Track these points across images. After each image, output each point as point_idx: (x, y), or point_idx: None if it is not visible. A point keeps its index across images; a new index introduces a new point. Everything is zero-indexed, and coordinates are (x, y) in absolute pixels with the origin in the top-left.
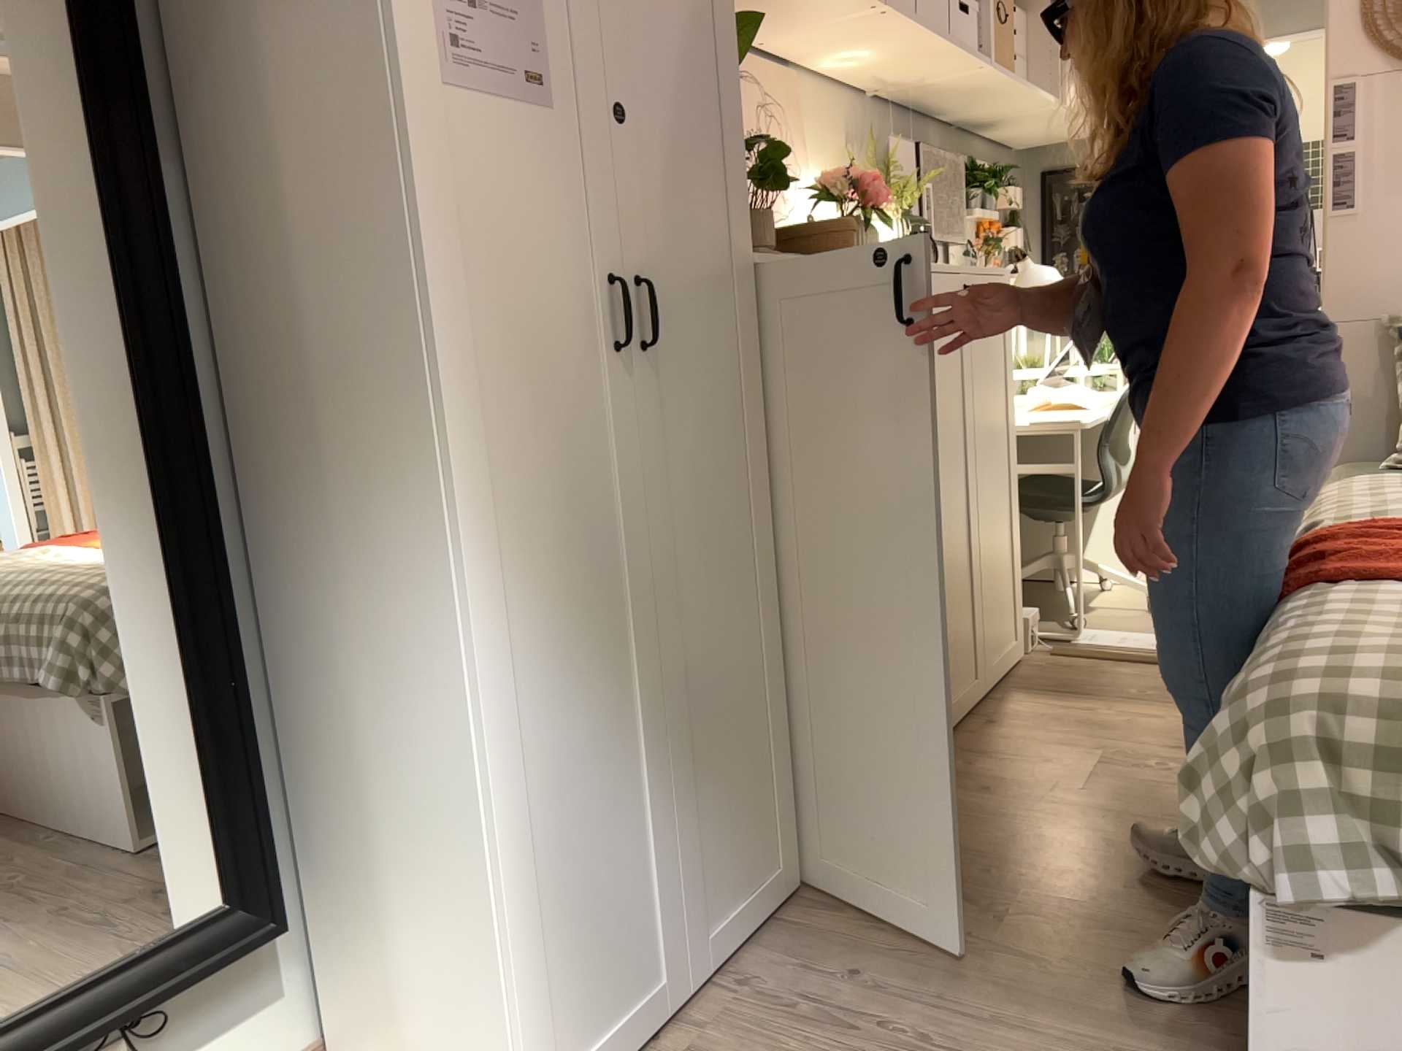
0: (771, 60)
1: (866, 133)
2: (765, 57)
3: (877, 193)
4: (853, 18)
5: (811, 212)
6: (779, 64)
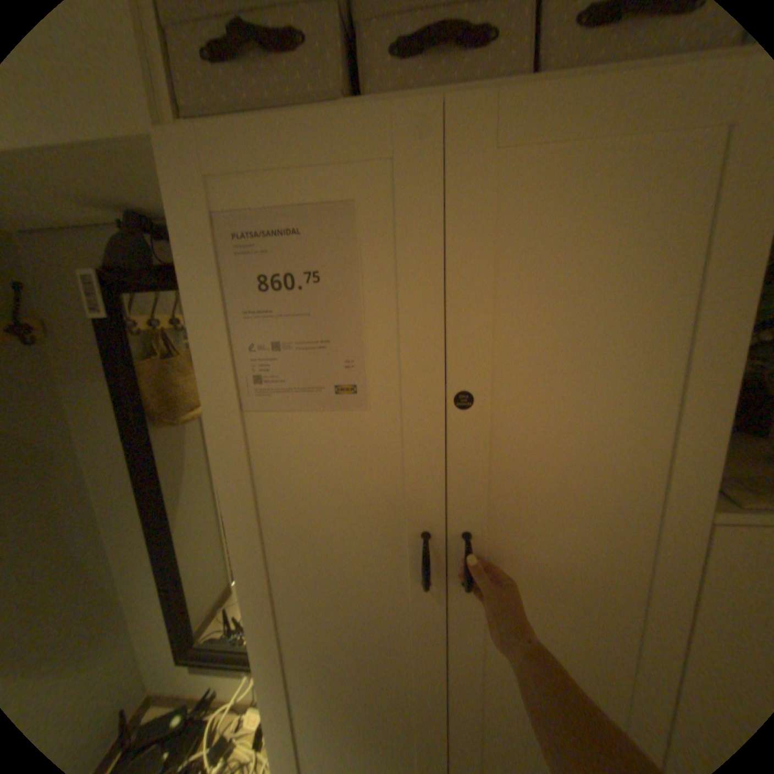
0: None
1: None
2: None
3: None
4: None
5: None
6: None
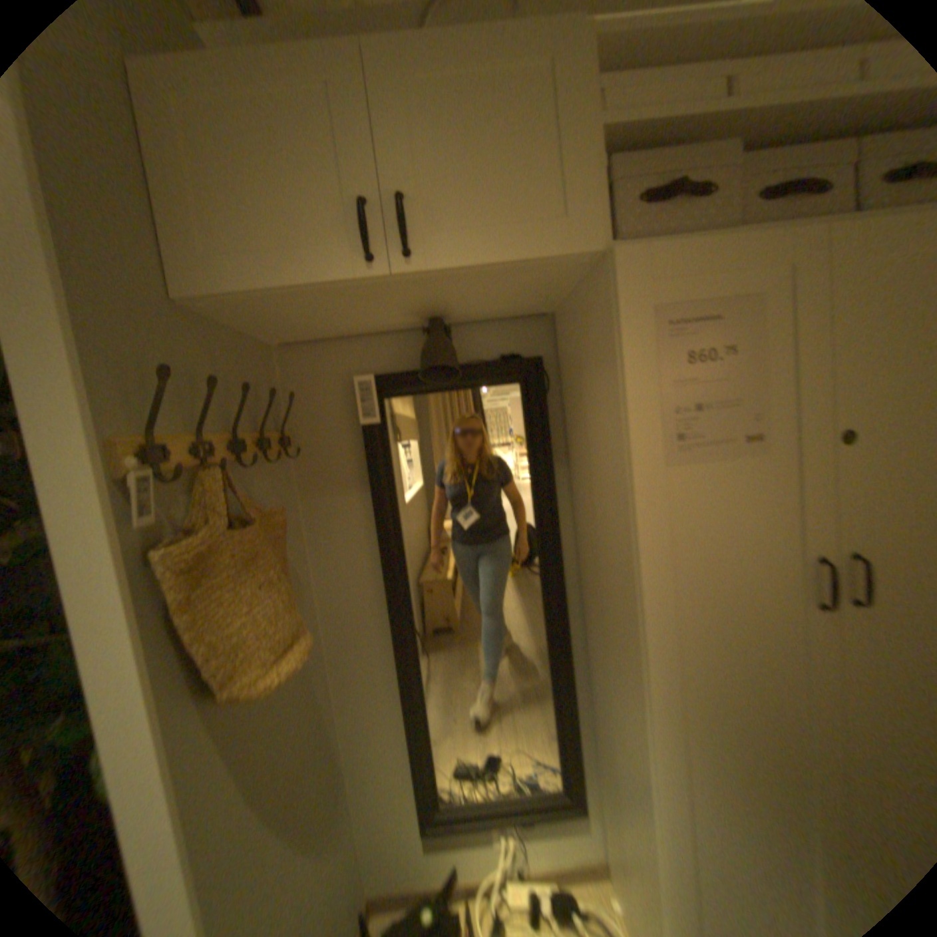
0: None
1: None
2: None
3: None
4: None
5: None
6: None
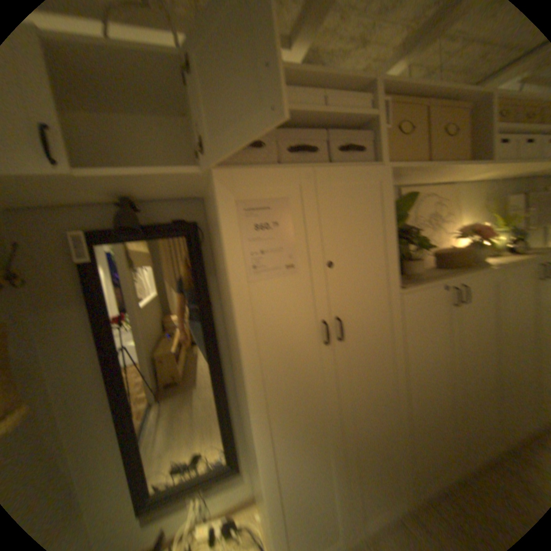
0: (445, 184)
1: (494, 199)
2: (442, 184)
3: (491, 231)
4: (478, 169)
5: (457, 241)
6: (449, 184)
